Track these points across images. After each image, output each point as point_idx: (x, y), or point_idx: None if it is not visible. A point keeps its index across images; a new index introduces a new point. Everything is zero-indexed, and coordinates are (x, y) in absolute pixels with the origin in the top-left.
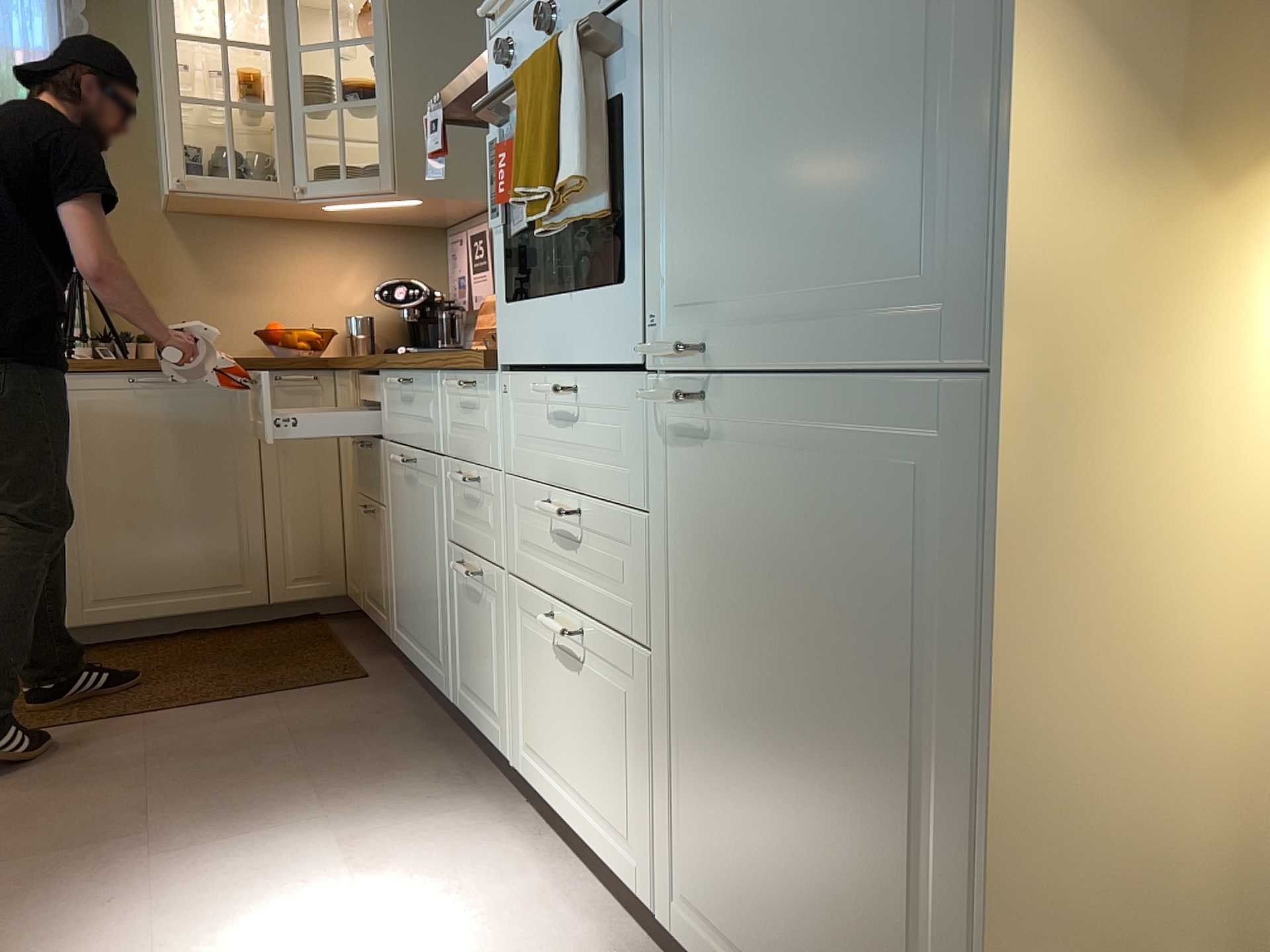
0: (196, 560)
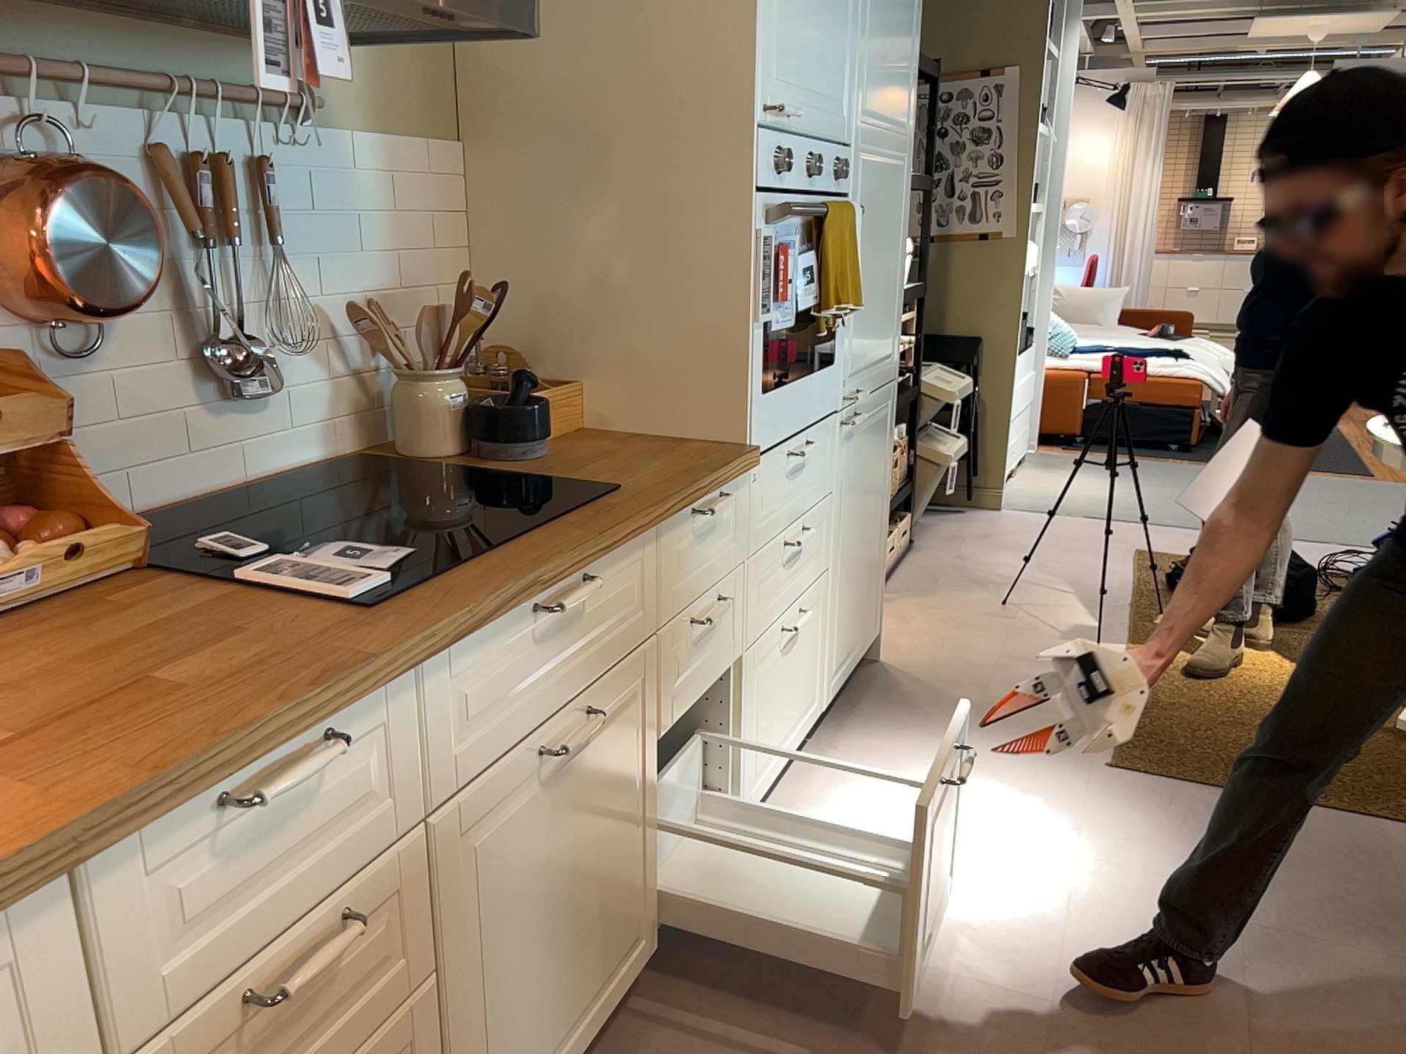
0: None
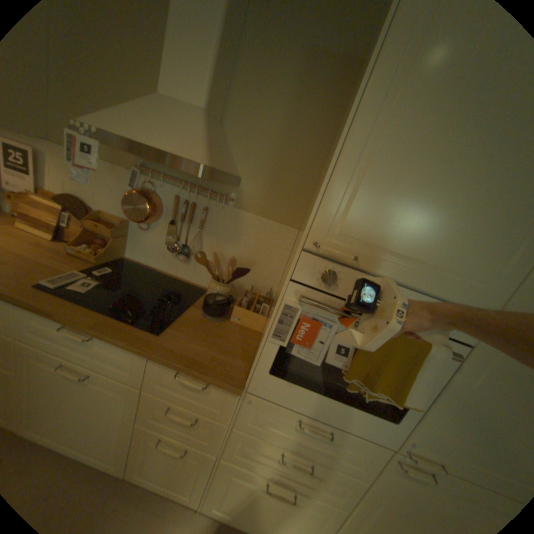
0: None
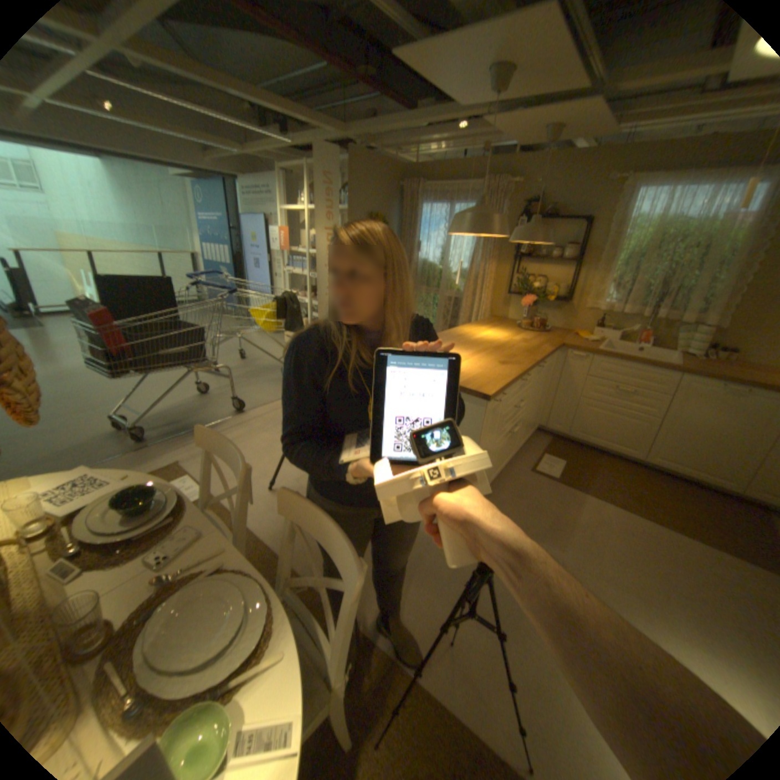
0: (715, 463)
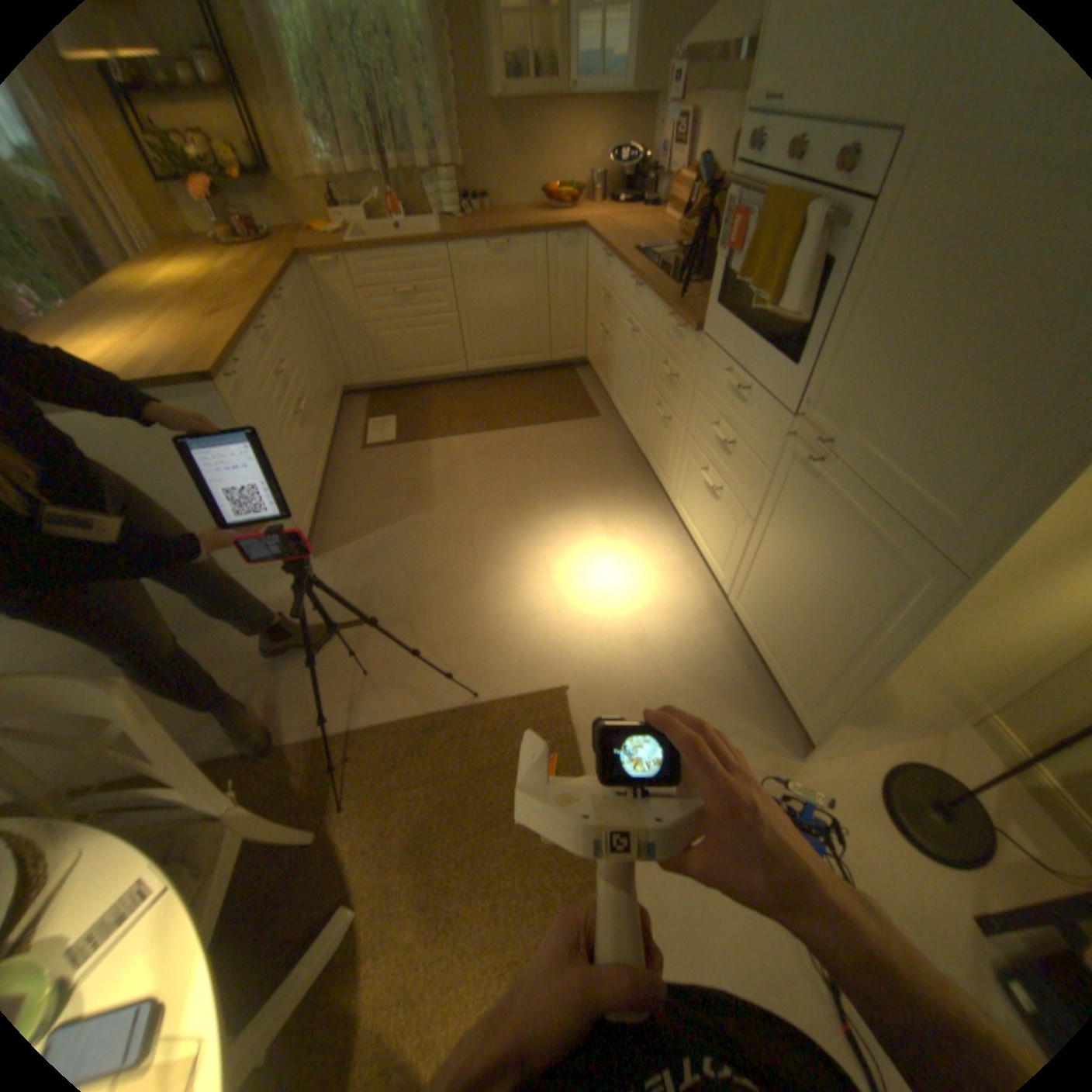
0: (518, 341)
